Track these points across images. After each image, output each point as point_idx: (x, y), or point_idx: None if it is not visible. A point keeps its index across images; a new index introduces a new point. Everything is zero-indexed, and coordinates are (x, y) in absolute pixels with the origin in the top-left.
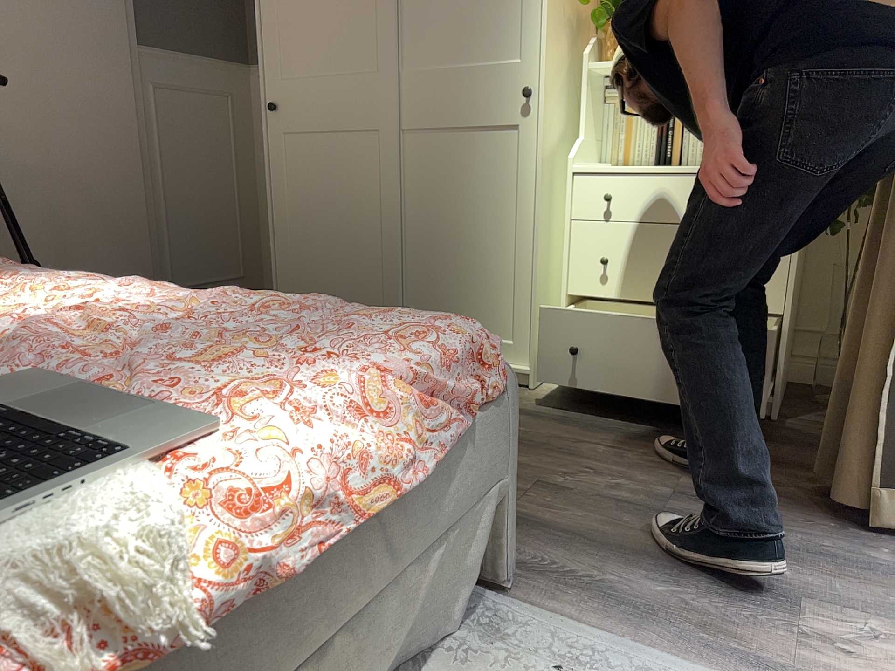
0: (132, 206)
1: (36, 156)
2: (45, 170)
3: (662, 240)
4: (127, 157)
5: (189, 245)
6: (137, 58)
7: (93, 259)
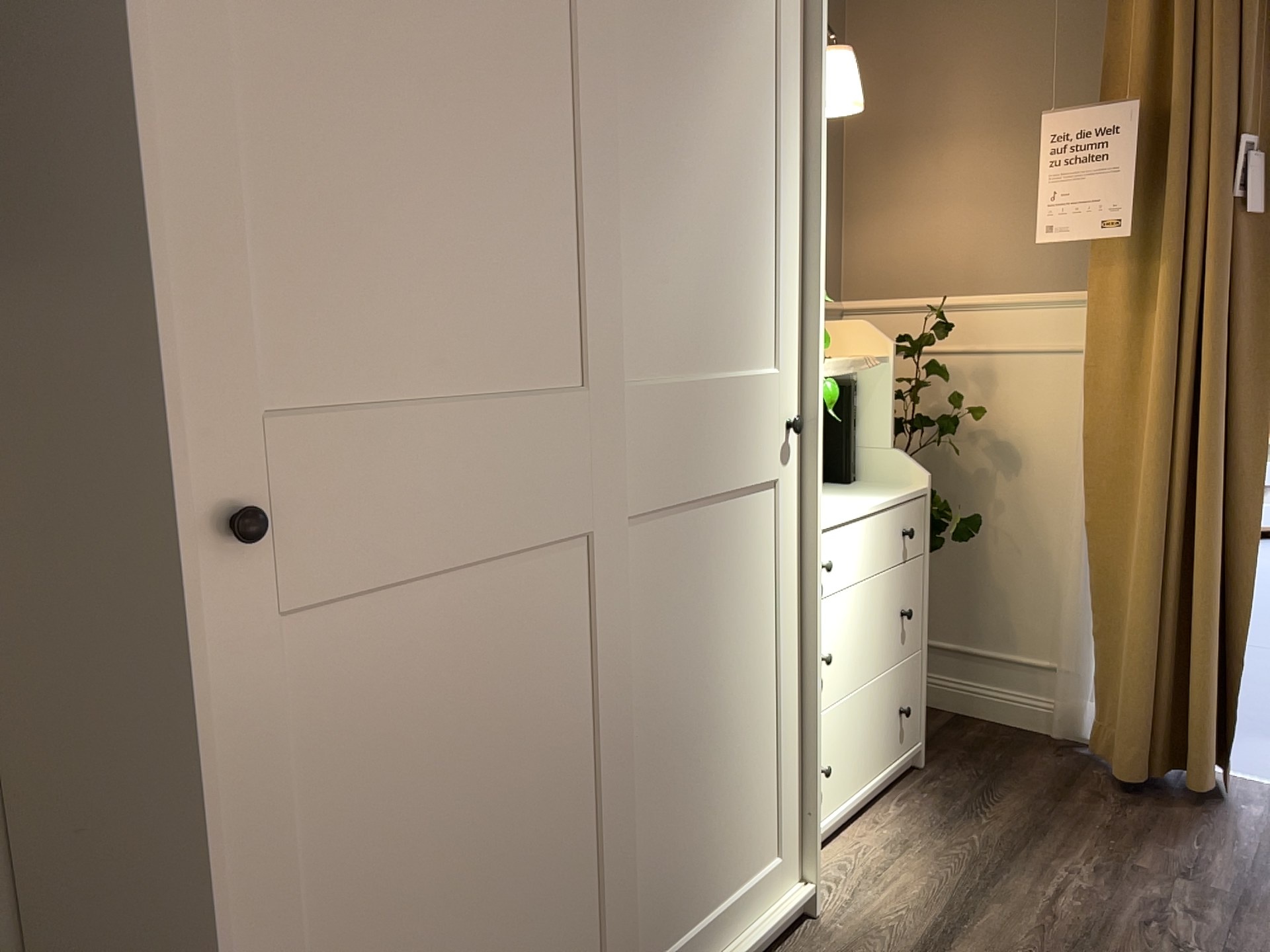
0: None
1: None
2: None
3: (853, 602)
4: None
5: None
6: None
7: None
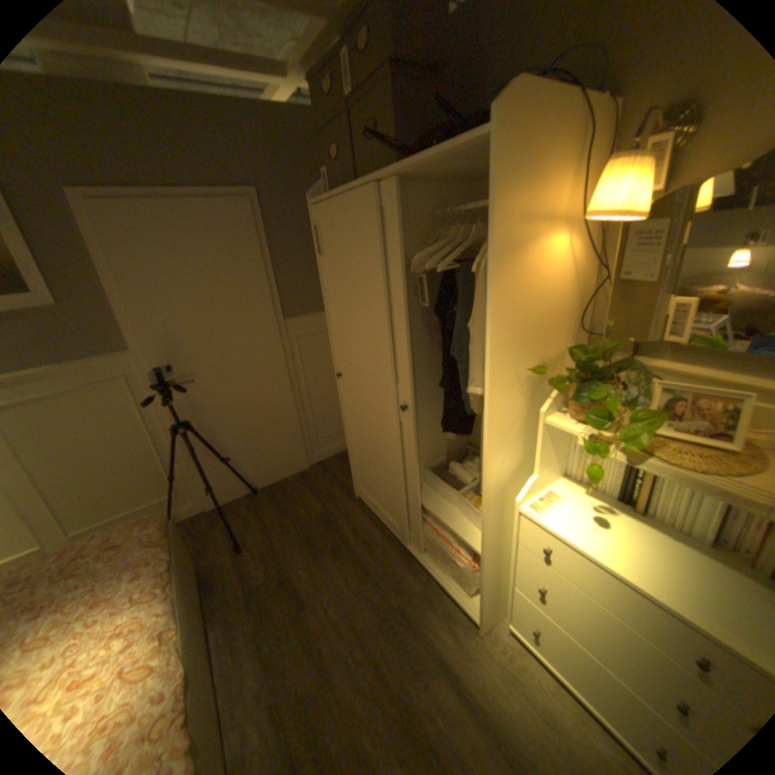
0: (285, 408)
1: (226, 399)
2: (232, 405)
3: (596, 614)
4: (279, 384)
5: (324, 416)
6: (282, 327)
7: (265, 440)
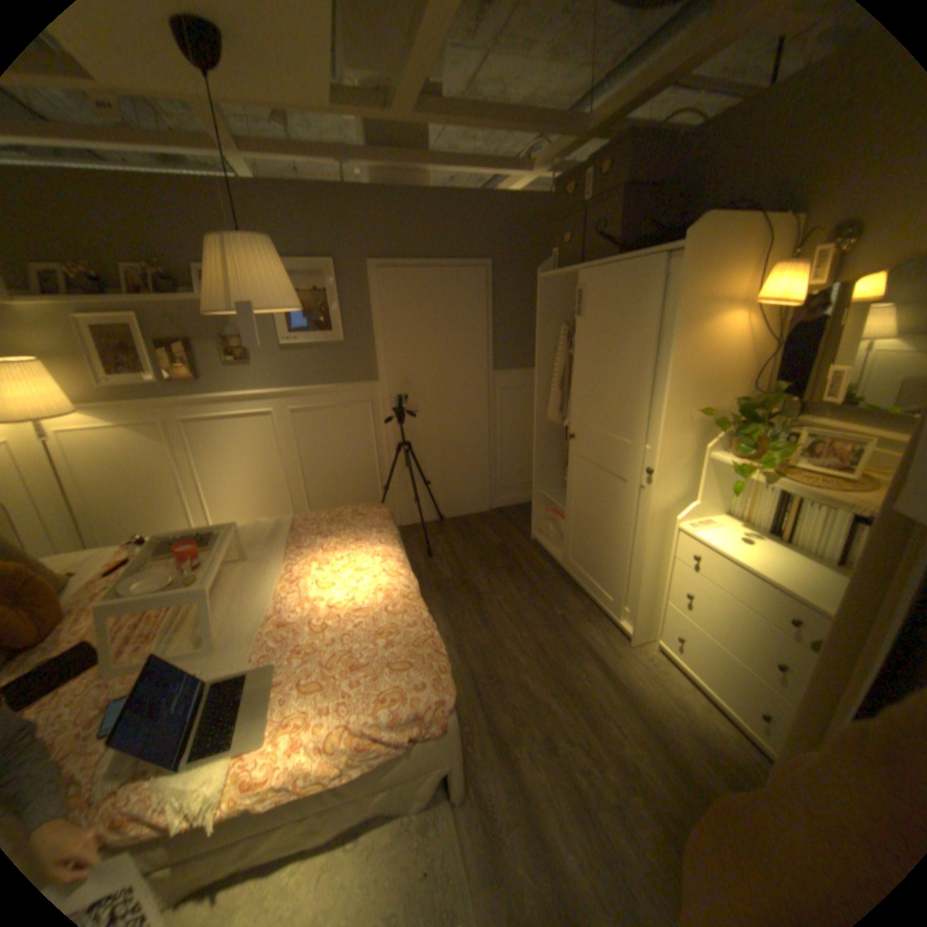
0: (479, 450)
1: (436, 432)
2: (439, 438)
3: (730, 607)
4: (479, 427)
5: (511, 465)
6: (490, 377)
7: (458, 475)
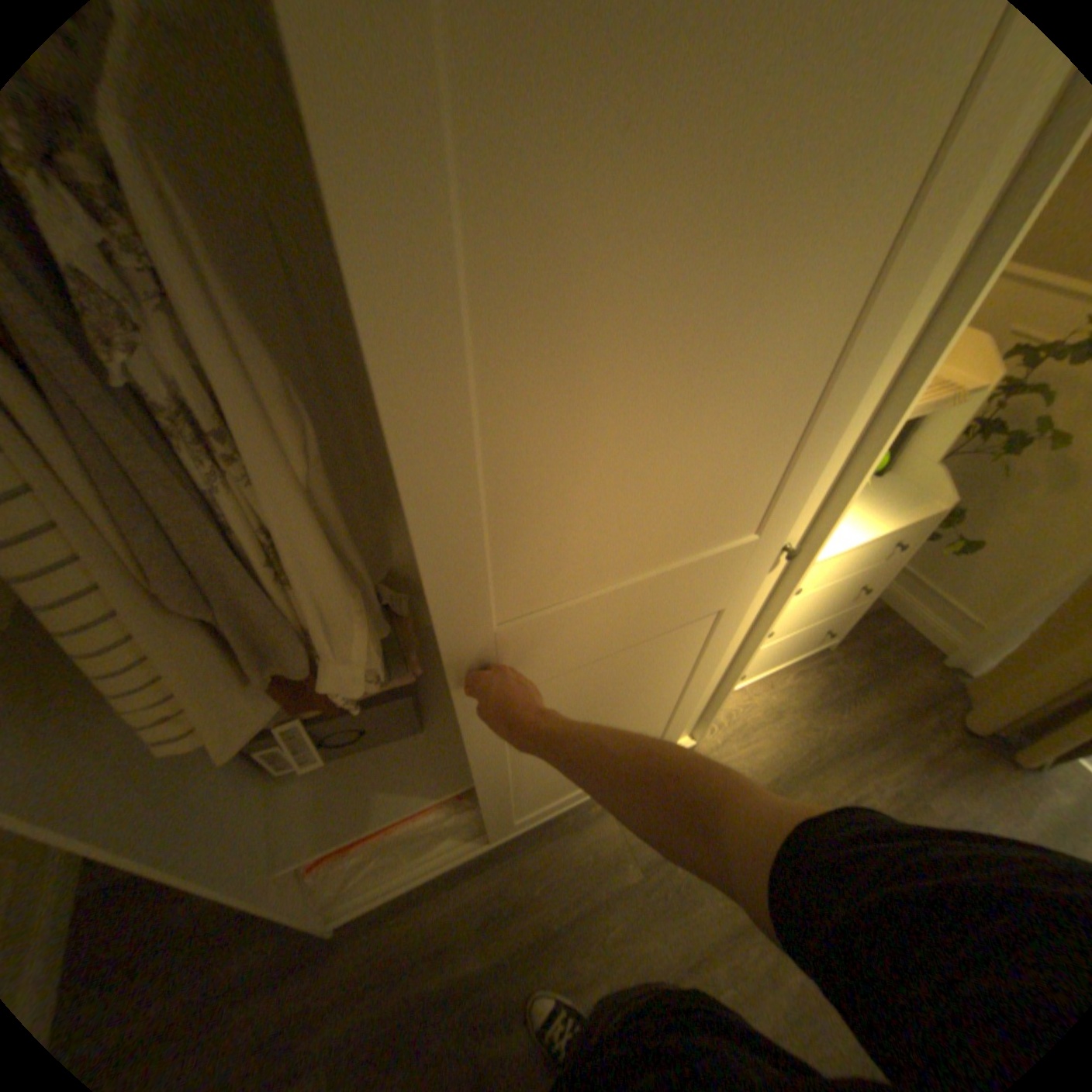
0: None
1: None
2: None
3: (818, 597)
4: None
5: None
6: None
7: None
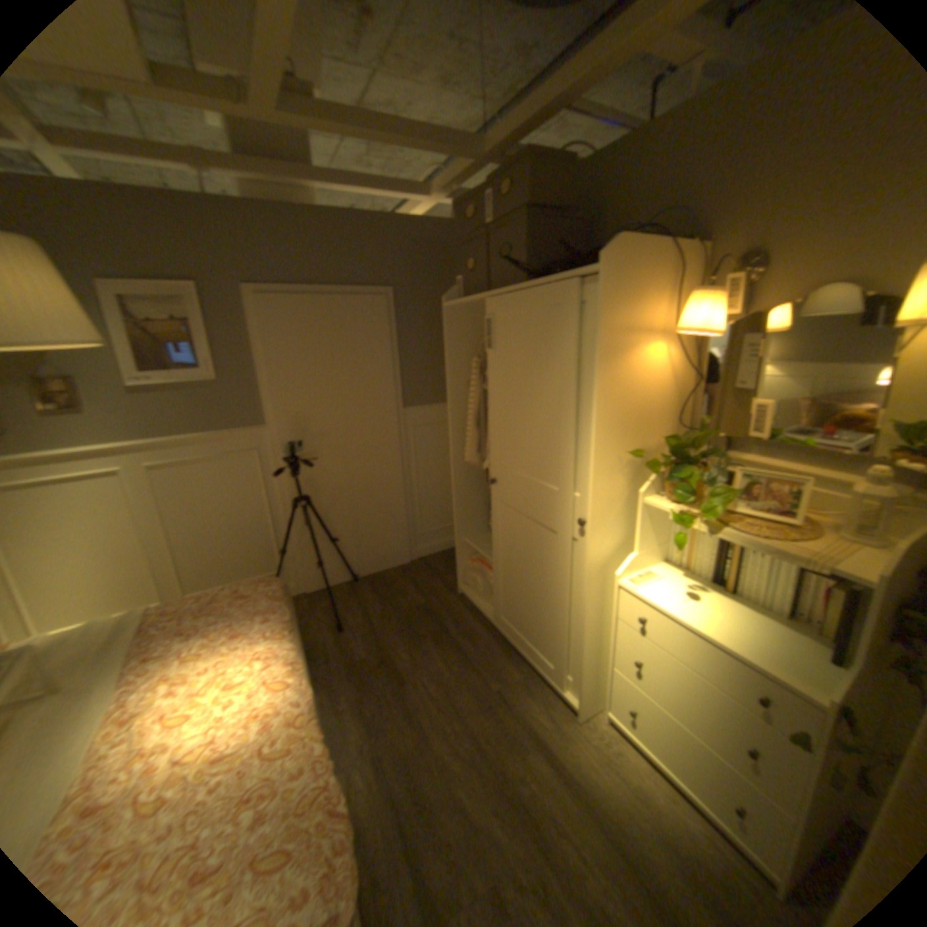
0: (393, 496)
1: (340, 481)
2: (344, 487)
3: (683, 678)
4: (391, 471)
5: (430, 509)
6: (399, 415)
7: (370, 527)
